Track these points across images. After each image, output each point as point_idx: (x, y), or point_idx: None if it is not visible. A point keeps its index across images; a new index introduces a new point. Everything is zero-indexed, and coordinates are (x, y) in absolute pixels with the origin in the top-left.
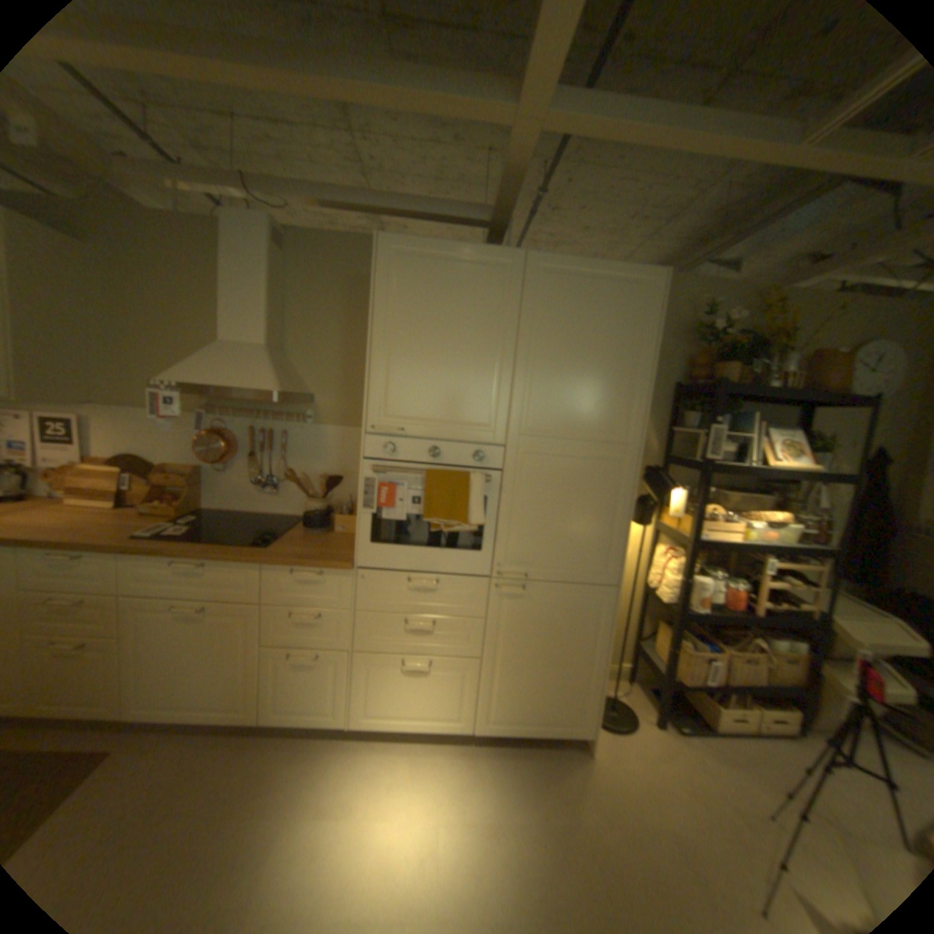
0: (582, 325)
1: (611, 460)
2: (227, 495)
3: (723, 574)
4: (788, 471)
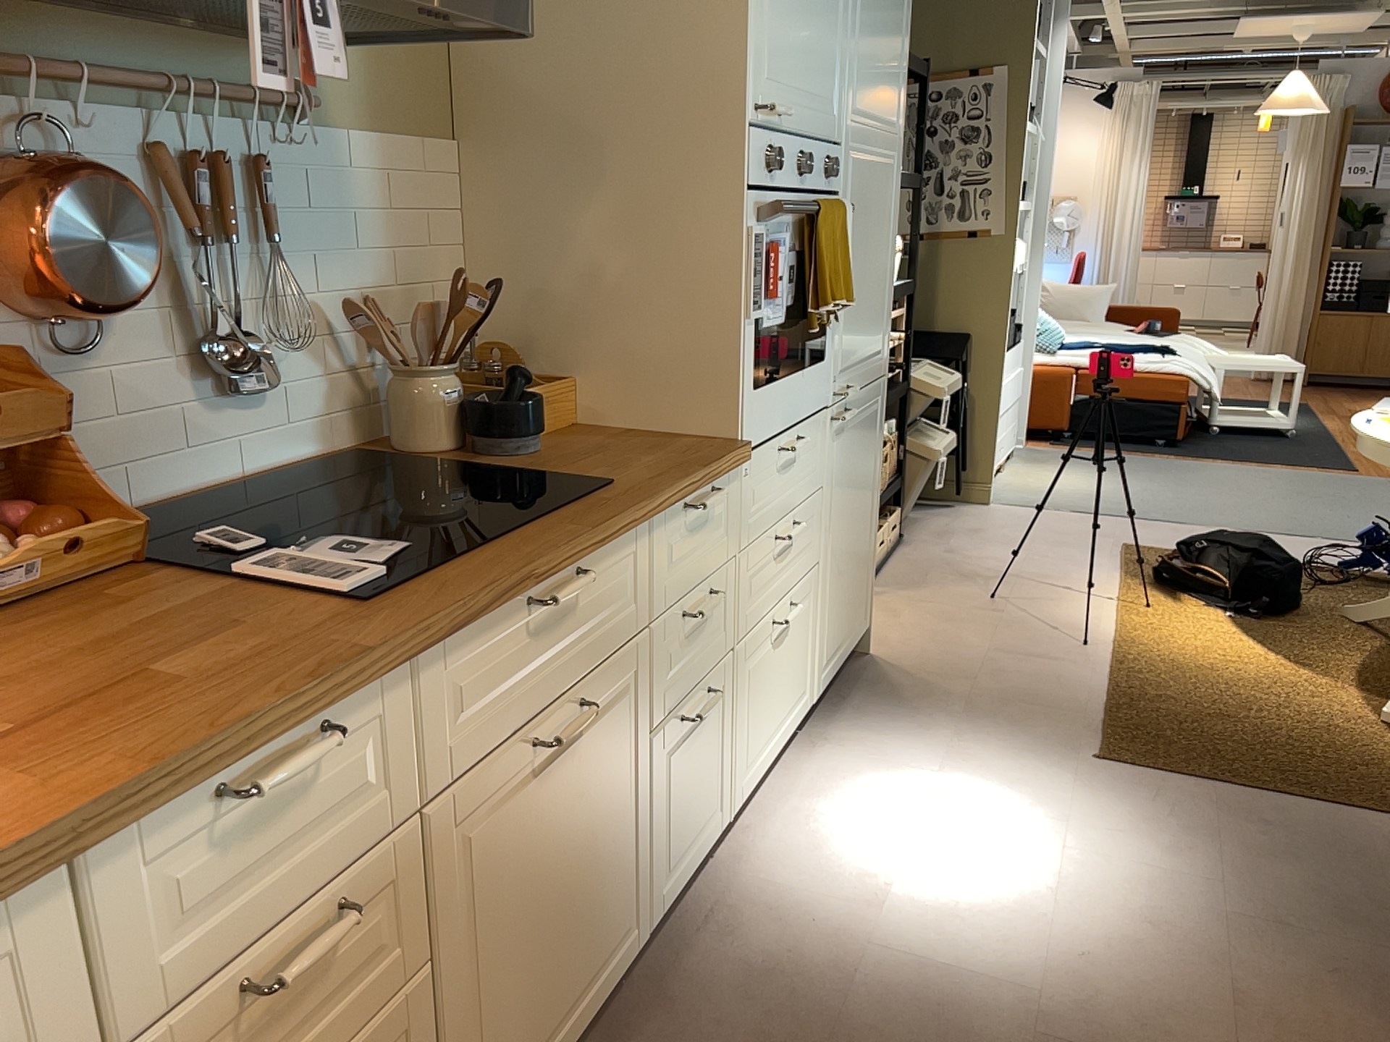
0: None
1: (891, 165)
2: (114, 449)
3: None
4: None
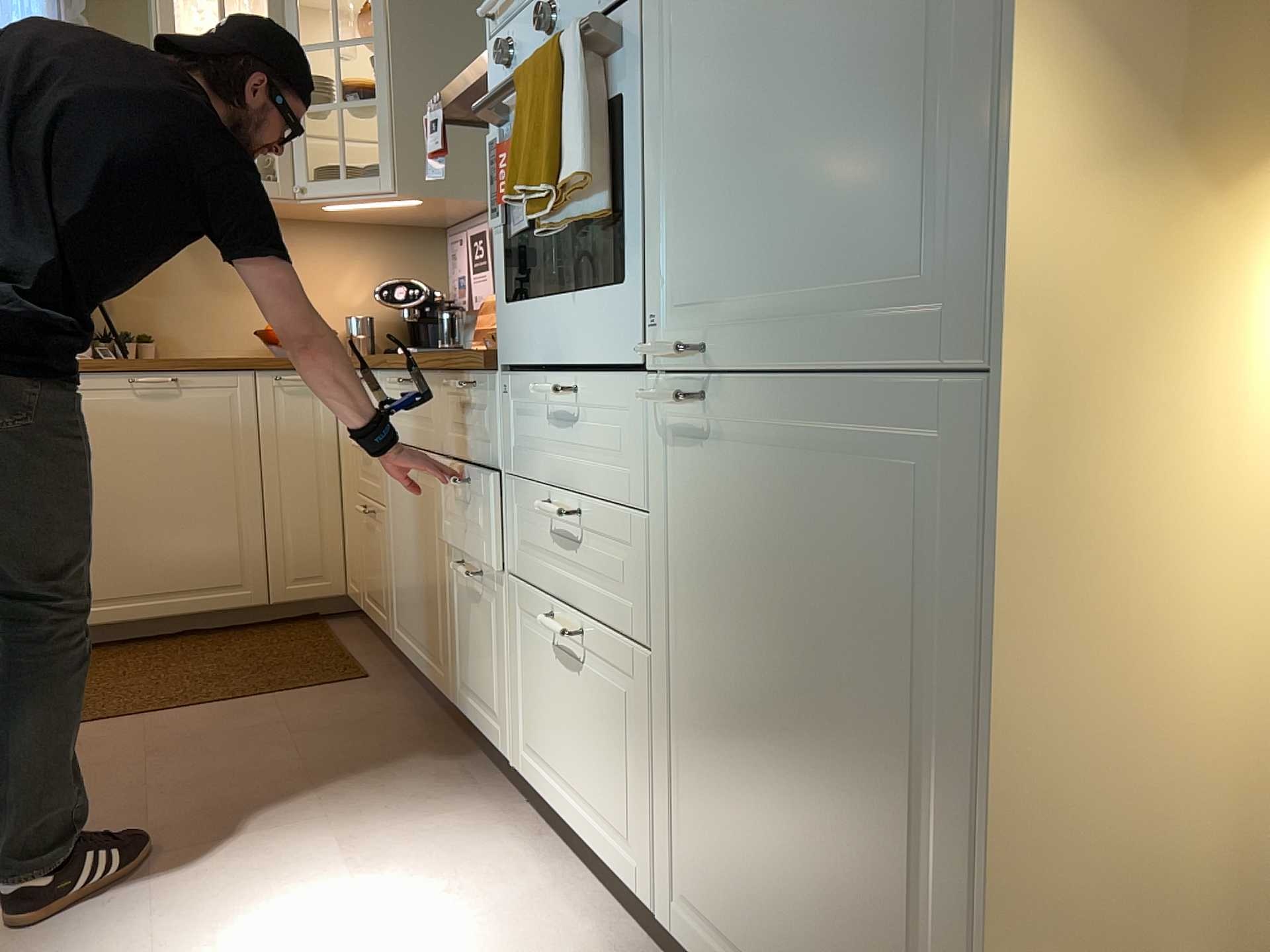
0: None
1: None
2: None
3: None
4: None
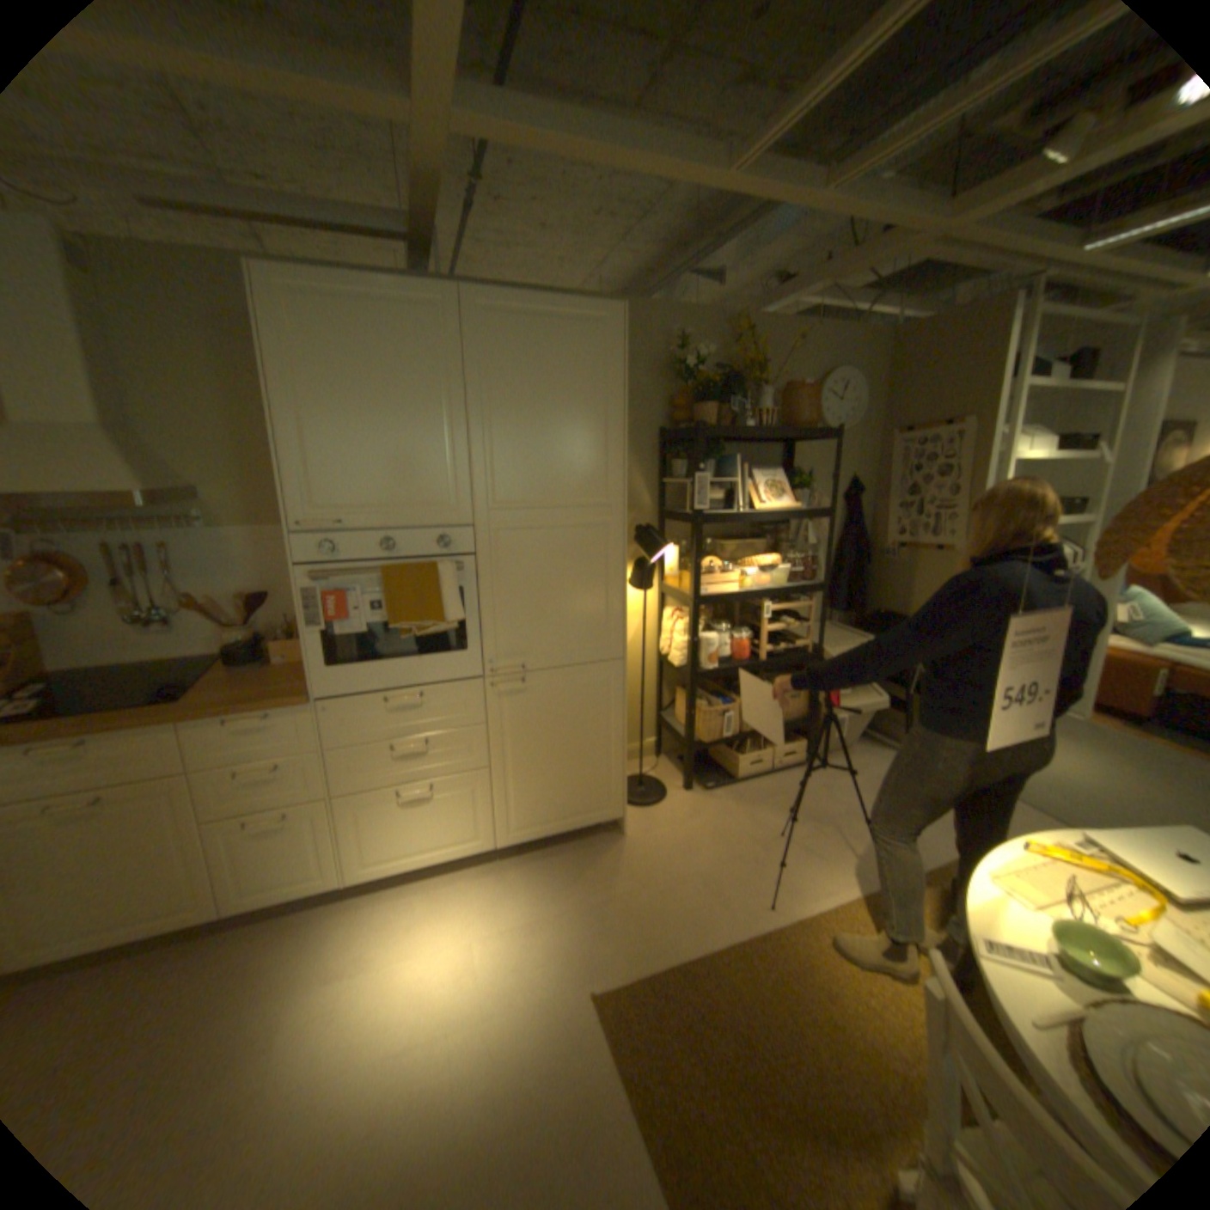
0: (540, 375)
1: (595, 526)
2: (87, 646)
3: (726, 626)
4: (771, 512)
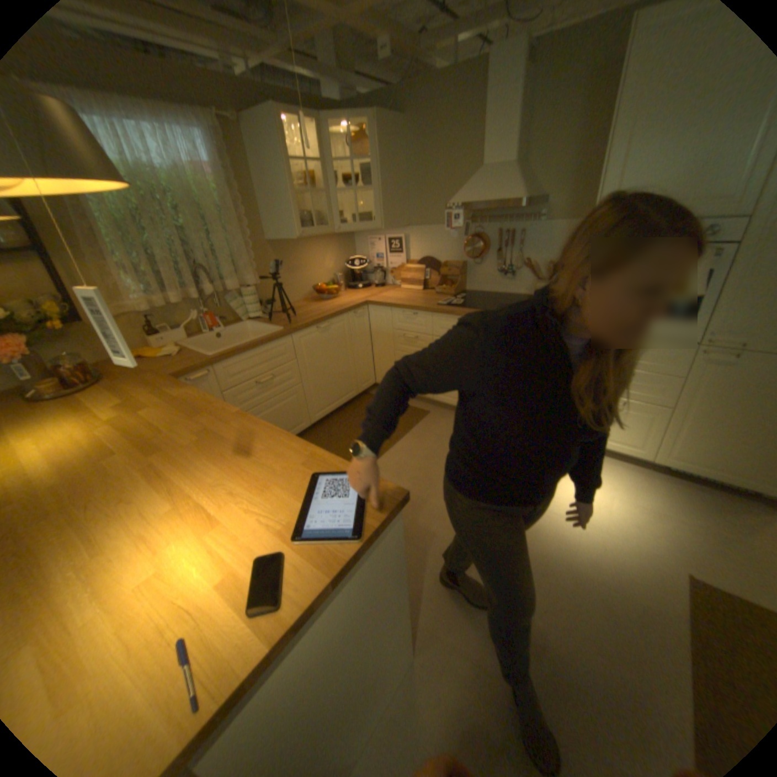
0: None
1: None
2: (481, 281)
3: None
4: None
